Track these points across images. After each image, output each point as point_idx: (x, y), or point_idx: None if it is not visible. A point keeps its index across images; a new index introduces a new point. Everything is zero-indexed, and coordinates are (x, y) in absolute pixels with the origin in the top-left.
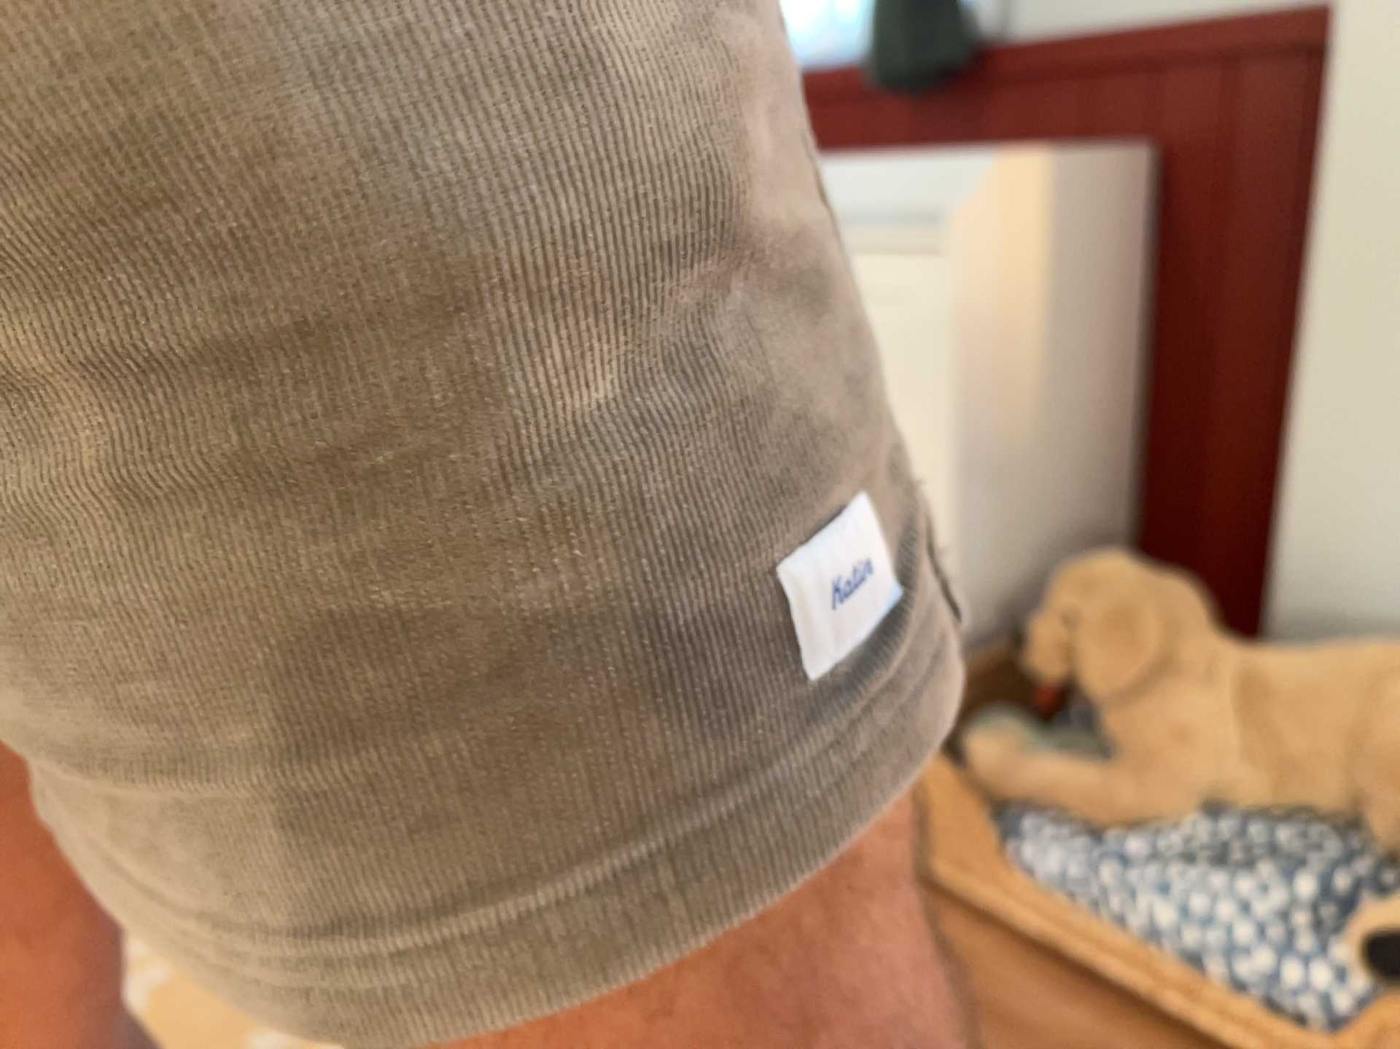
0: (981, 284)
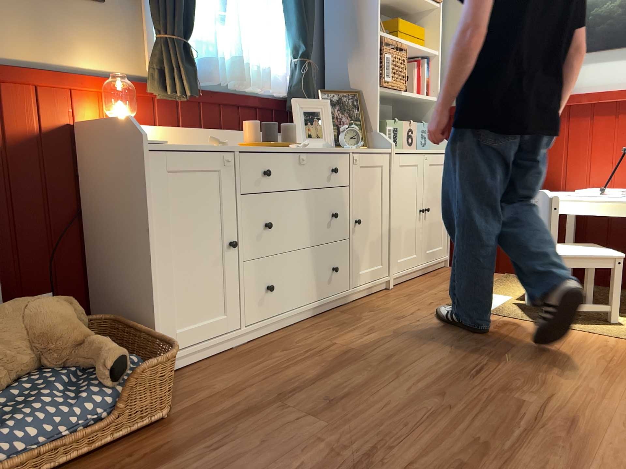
0: None
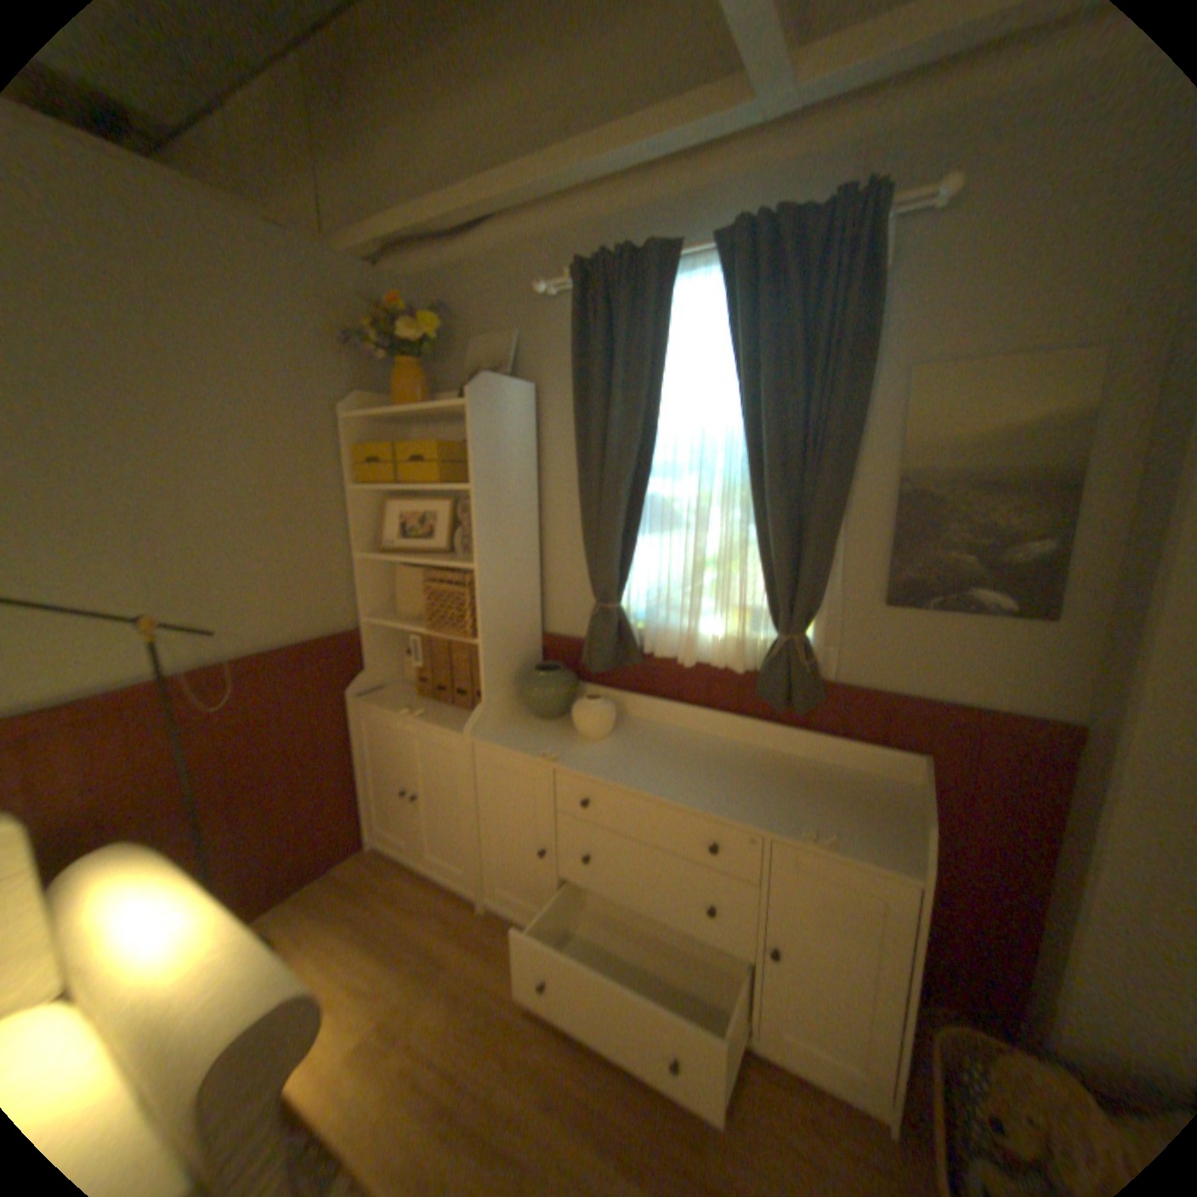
0: (932, 898)
